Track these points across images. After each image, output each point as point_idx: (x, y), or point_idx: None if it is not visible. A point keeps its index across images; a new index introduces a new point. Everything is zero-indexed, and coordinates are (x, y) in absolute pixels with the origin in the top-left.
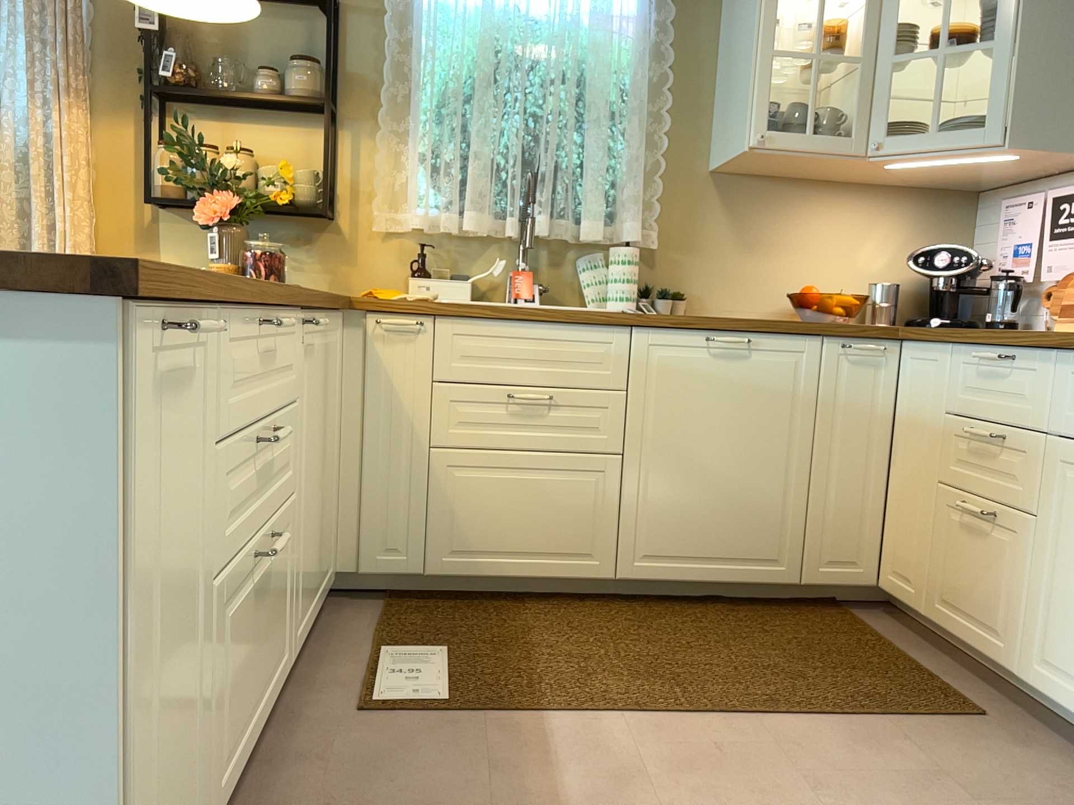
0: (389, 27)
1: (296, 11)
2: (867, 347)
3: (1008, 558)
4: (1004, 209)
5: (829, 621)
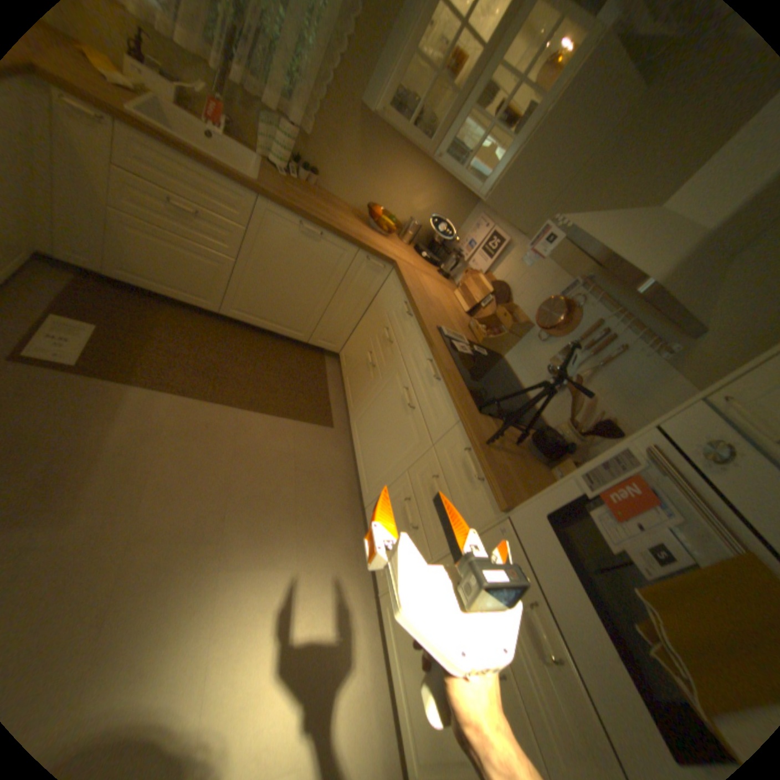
0: None
1: None
2: (375, 265)
3: (369, 383)
4: (479, 219)
5: (310, 361)
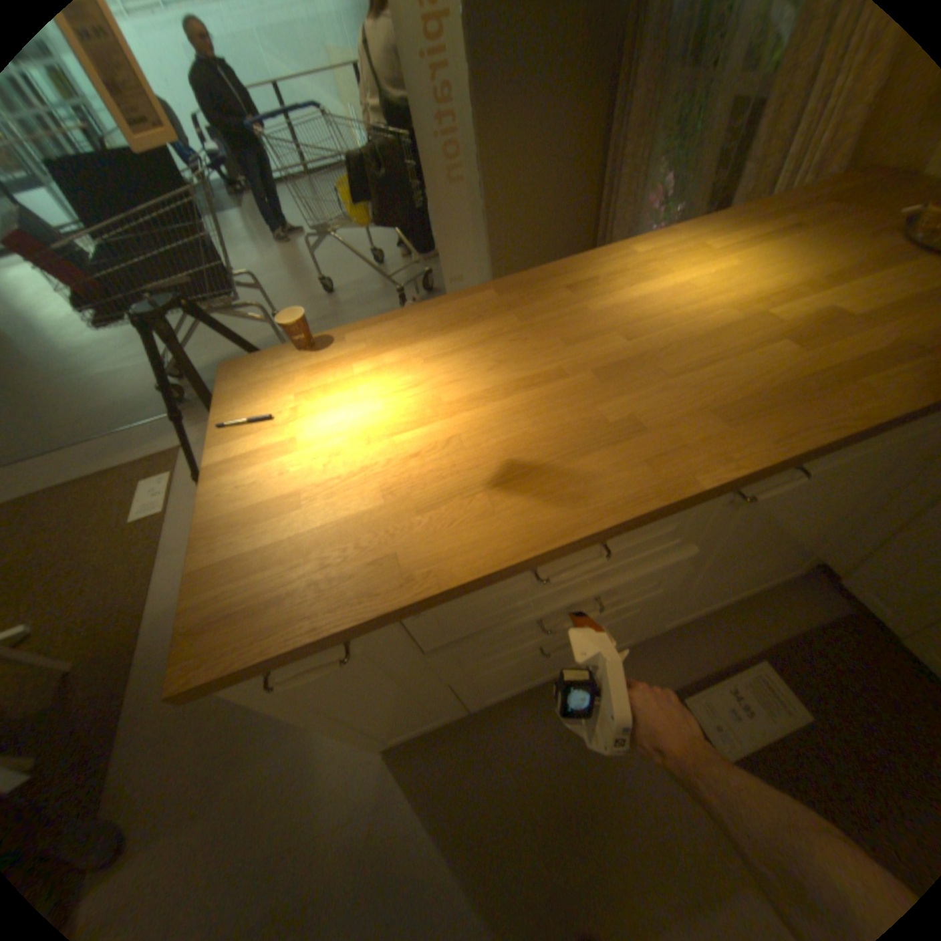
0: None
1: None
2: None
3: None
4: None
5: None
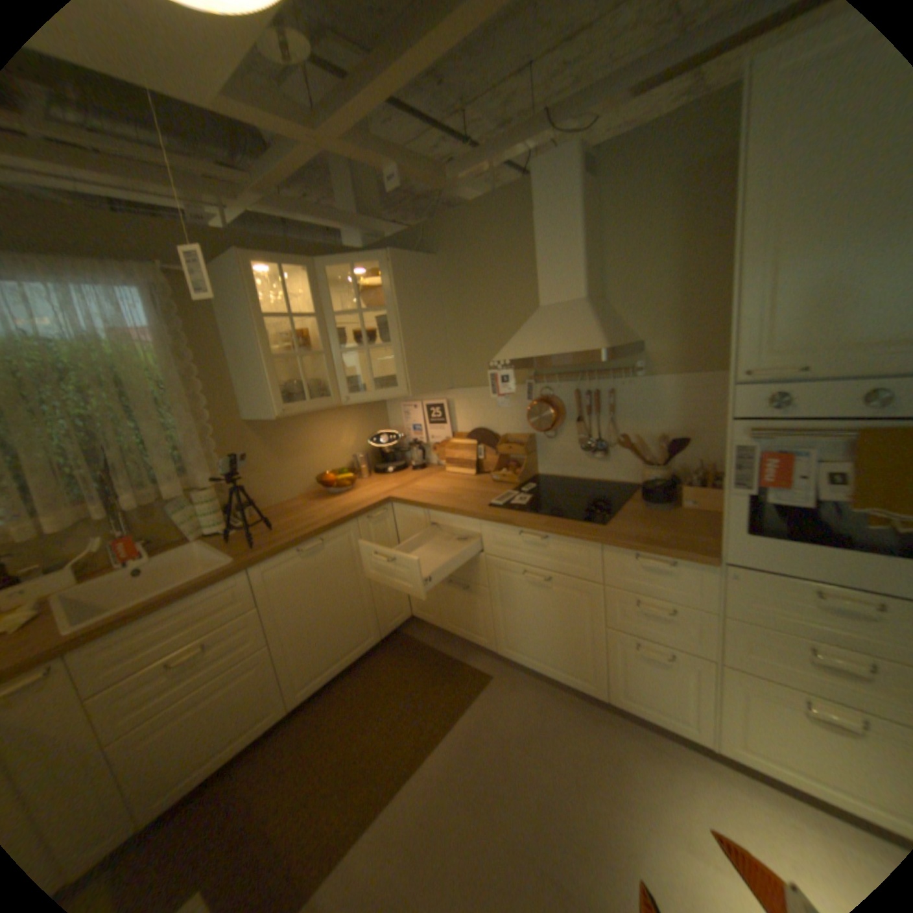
0: None
1: None
2: (377, 515)
3: (477, 605)
4: (400, 407)
5: (399, 651)
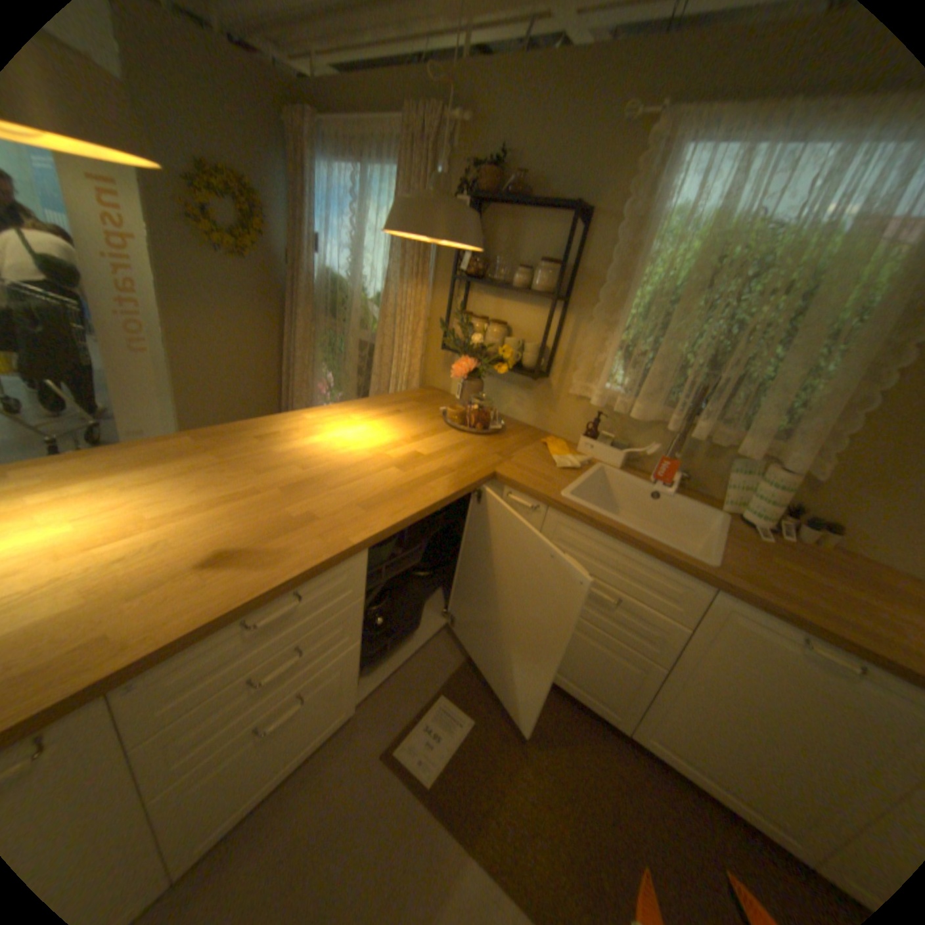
0: (623, 230)
1: (559, 212)
2: None
3: None
4: None
5: None
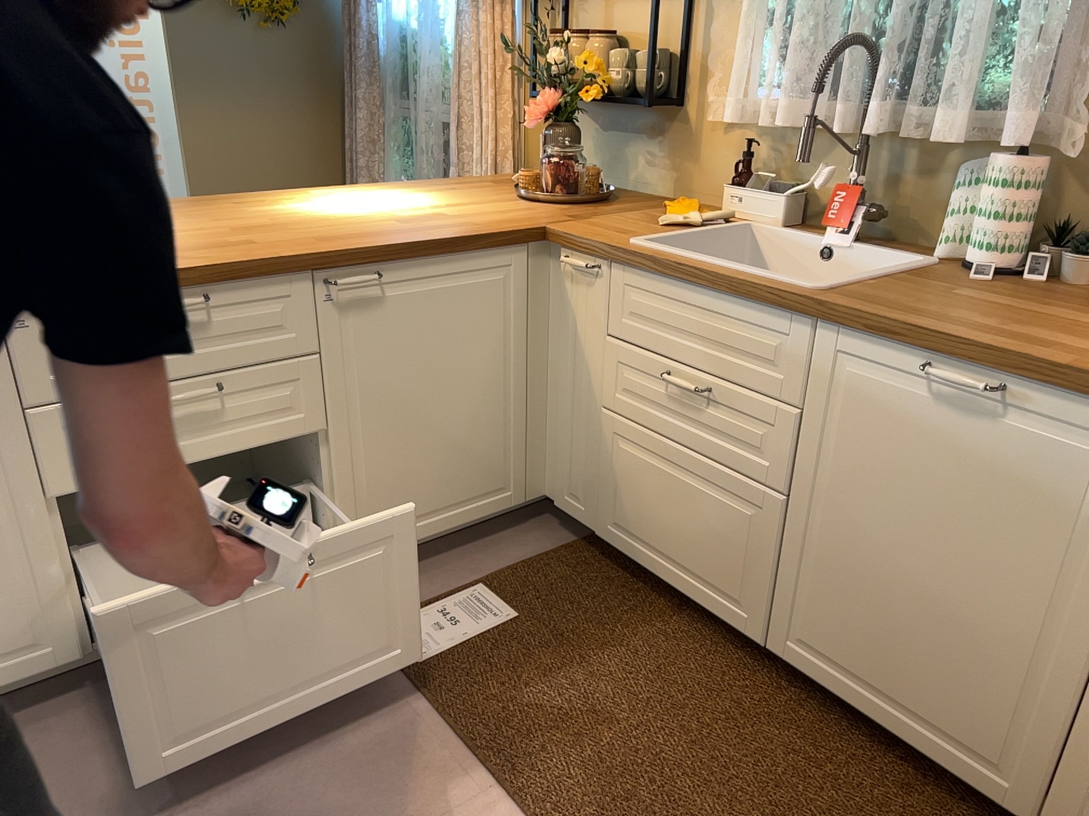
0: None
1: None
2: None
3: None
4: None
5: None
